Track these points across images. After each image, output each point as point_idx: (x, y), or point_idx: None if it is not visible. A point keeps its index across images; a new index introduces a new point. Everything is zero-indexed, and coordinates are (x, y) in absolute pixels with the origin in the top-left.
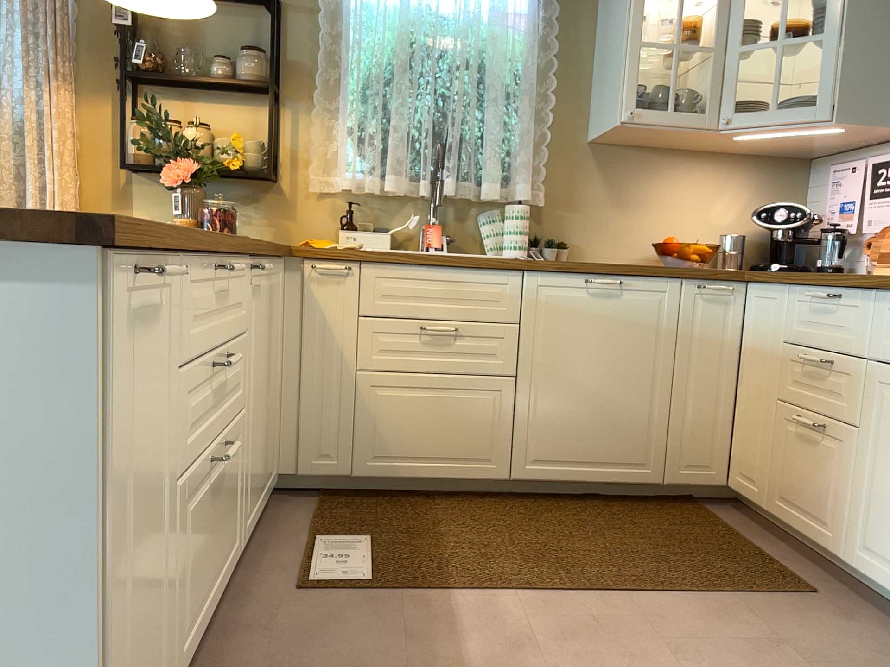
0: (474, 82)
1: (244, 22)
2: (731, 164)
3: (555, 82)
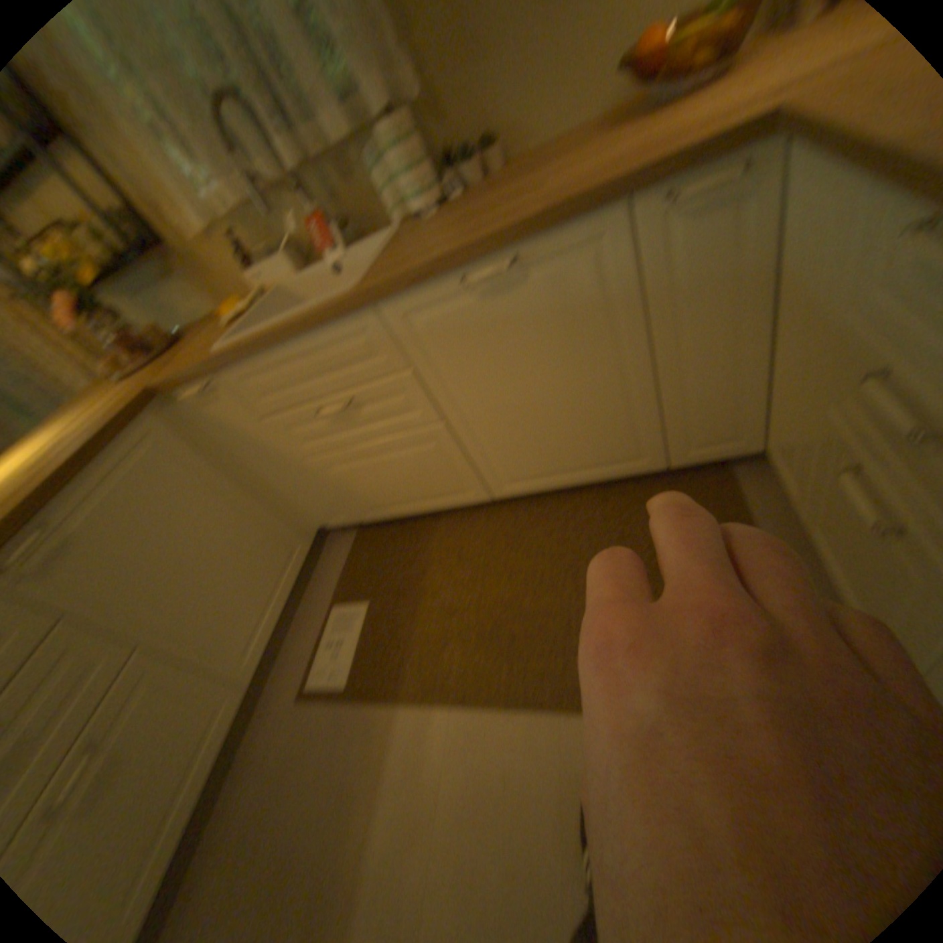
0: None
1: None
2: None
3: None
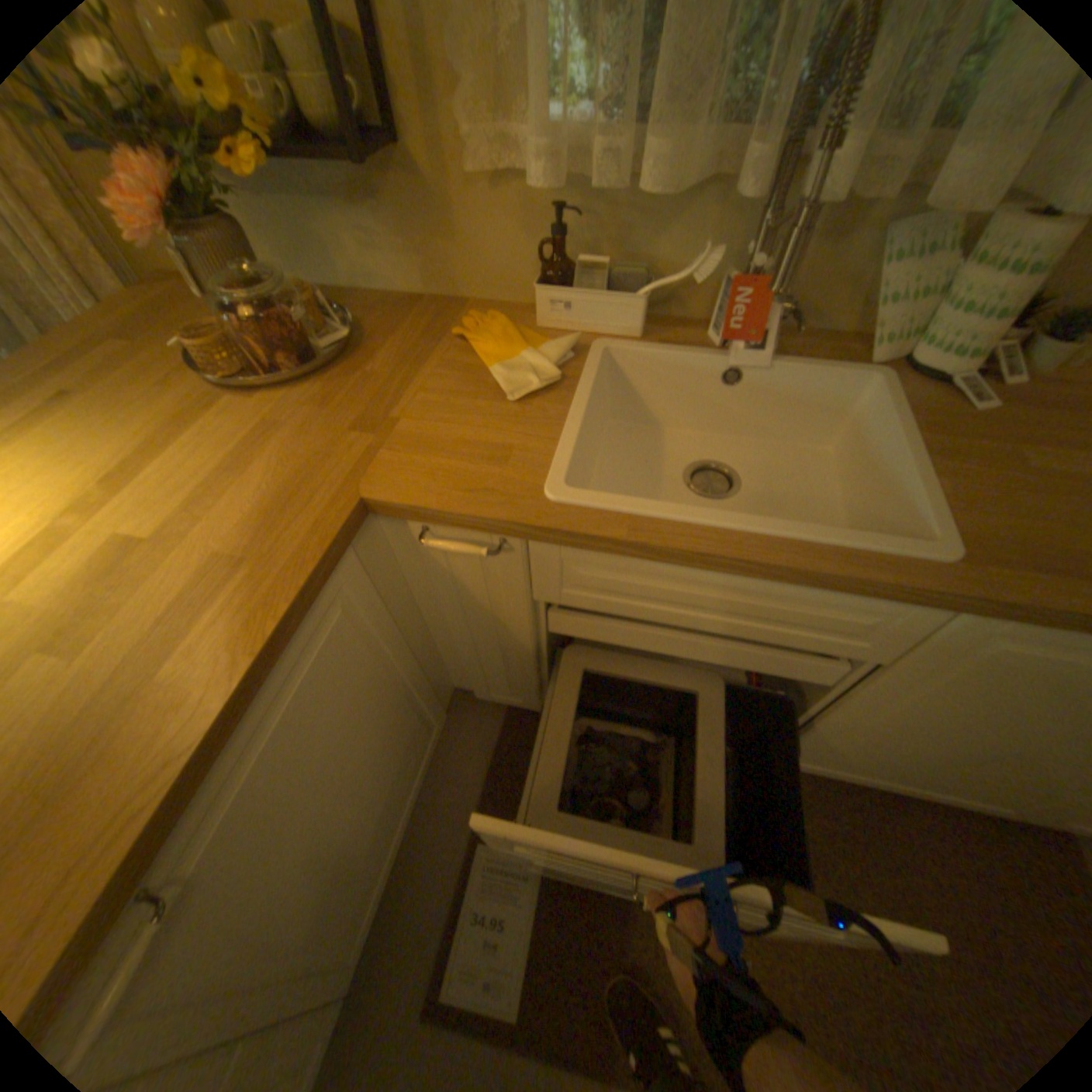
0: None
1: None
2: None
3: None
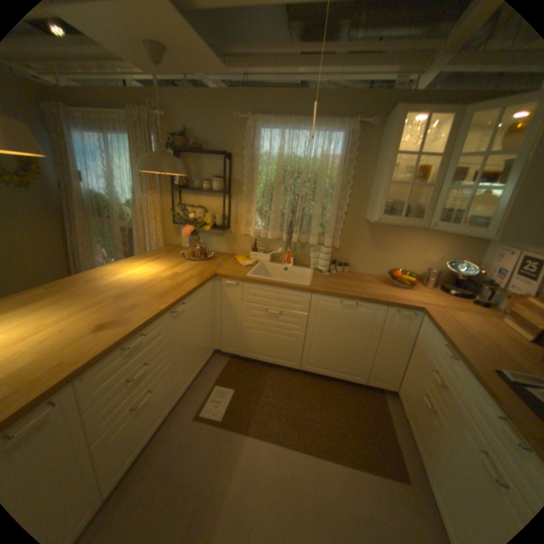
0: (310, 191)
1: (217, 162)
2: (442, 233)
3: (351, 189)
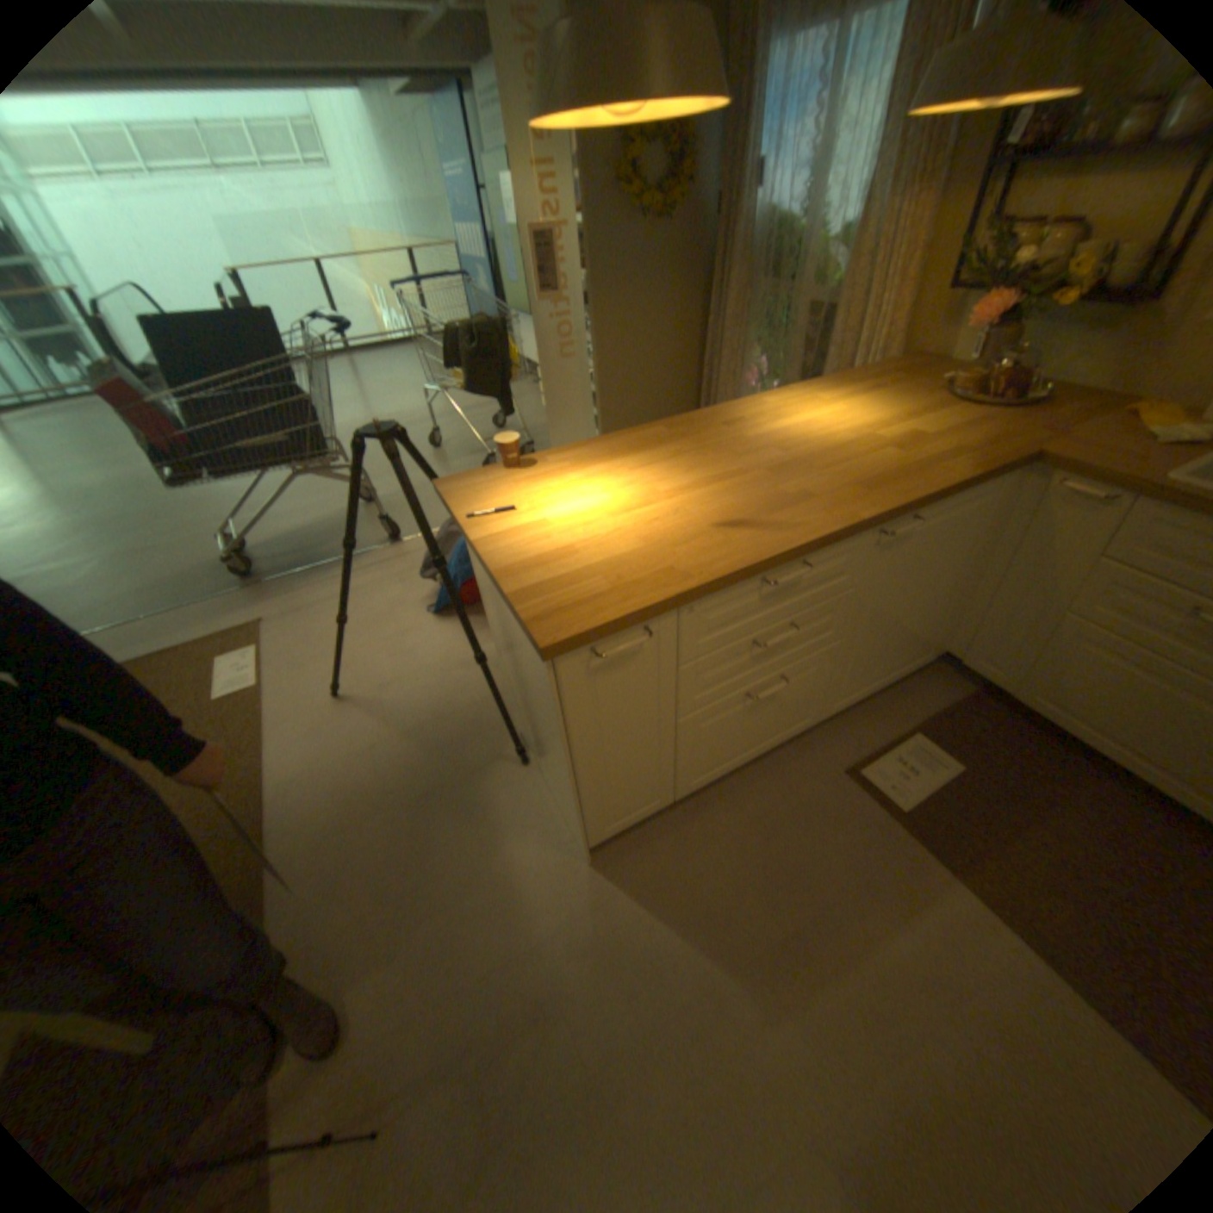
0: None
1: None
2: None
3: None
